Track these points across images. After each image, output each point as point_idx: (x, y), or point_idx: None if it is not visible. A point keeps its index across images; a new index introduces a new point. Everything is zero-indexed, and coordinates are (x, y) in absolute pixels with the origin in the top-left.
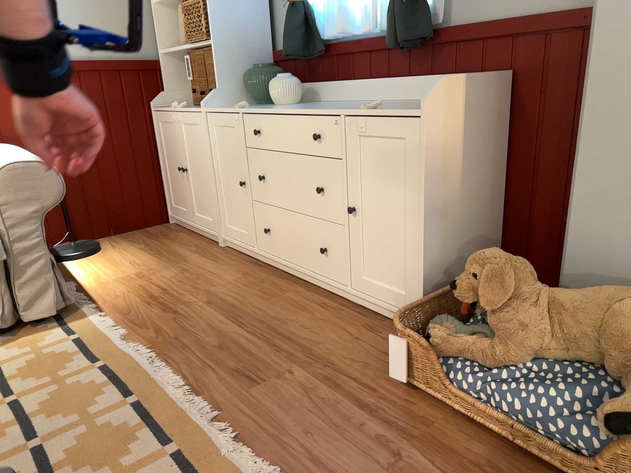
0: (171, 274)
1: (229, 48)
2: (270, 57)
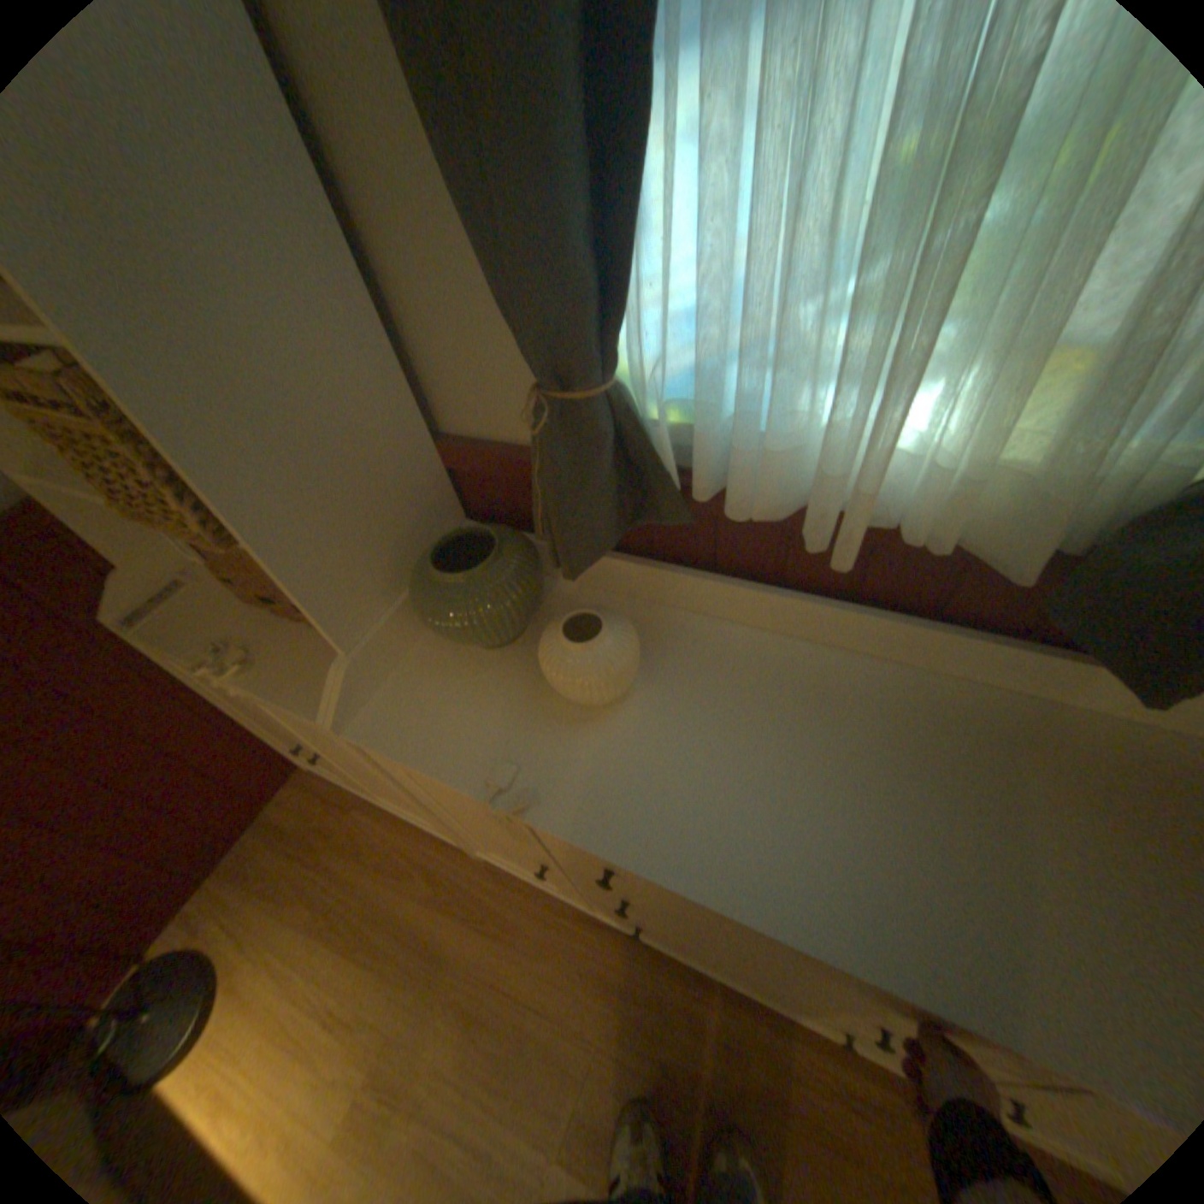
0: (448, 1051)
1: (320, 526)
2: (436, 459)
